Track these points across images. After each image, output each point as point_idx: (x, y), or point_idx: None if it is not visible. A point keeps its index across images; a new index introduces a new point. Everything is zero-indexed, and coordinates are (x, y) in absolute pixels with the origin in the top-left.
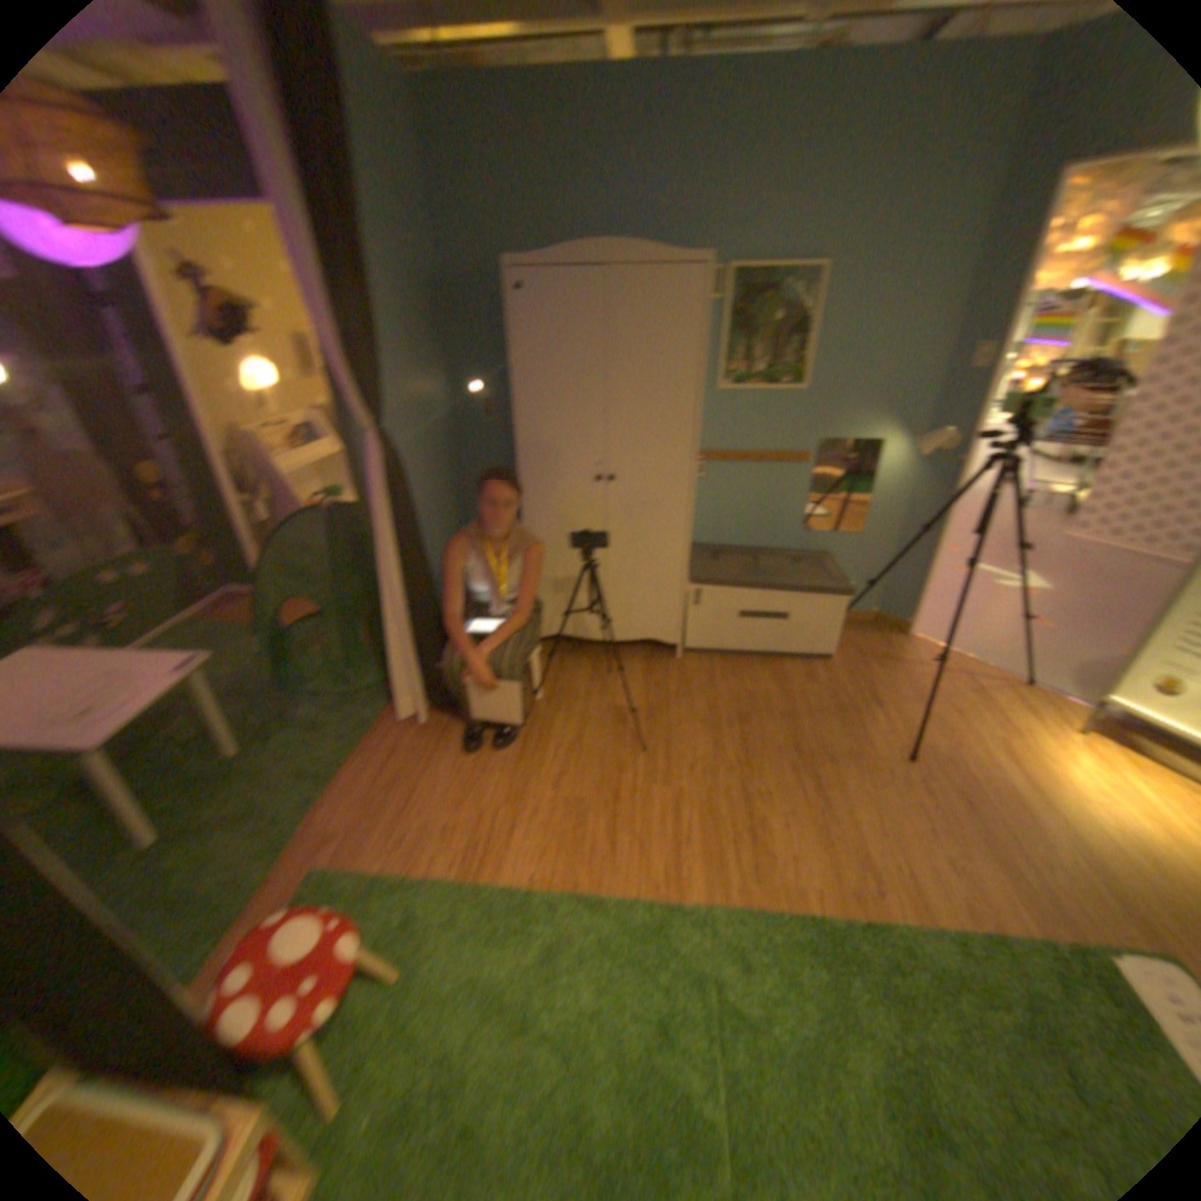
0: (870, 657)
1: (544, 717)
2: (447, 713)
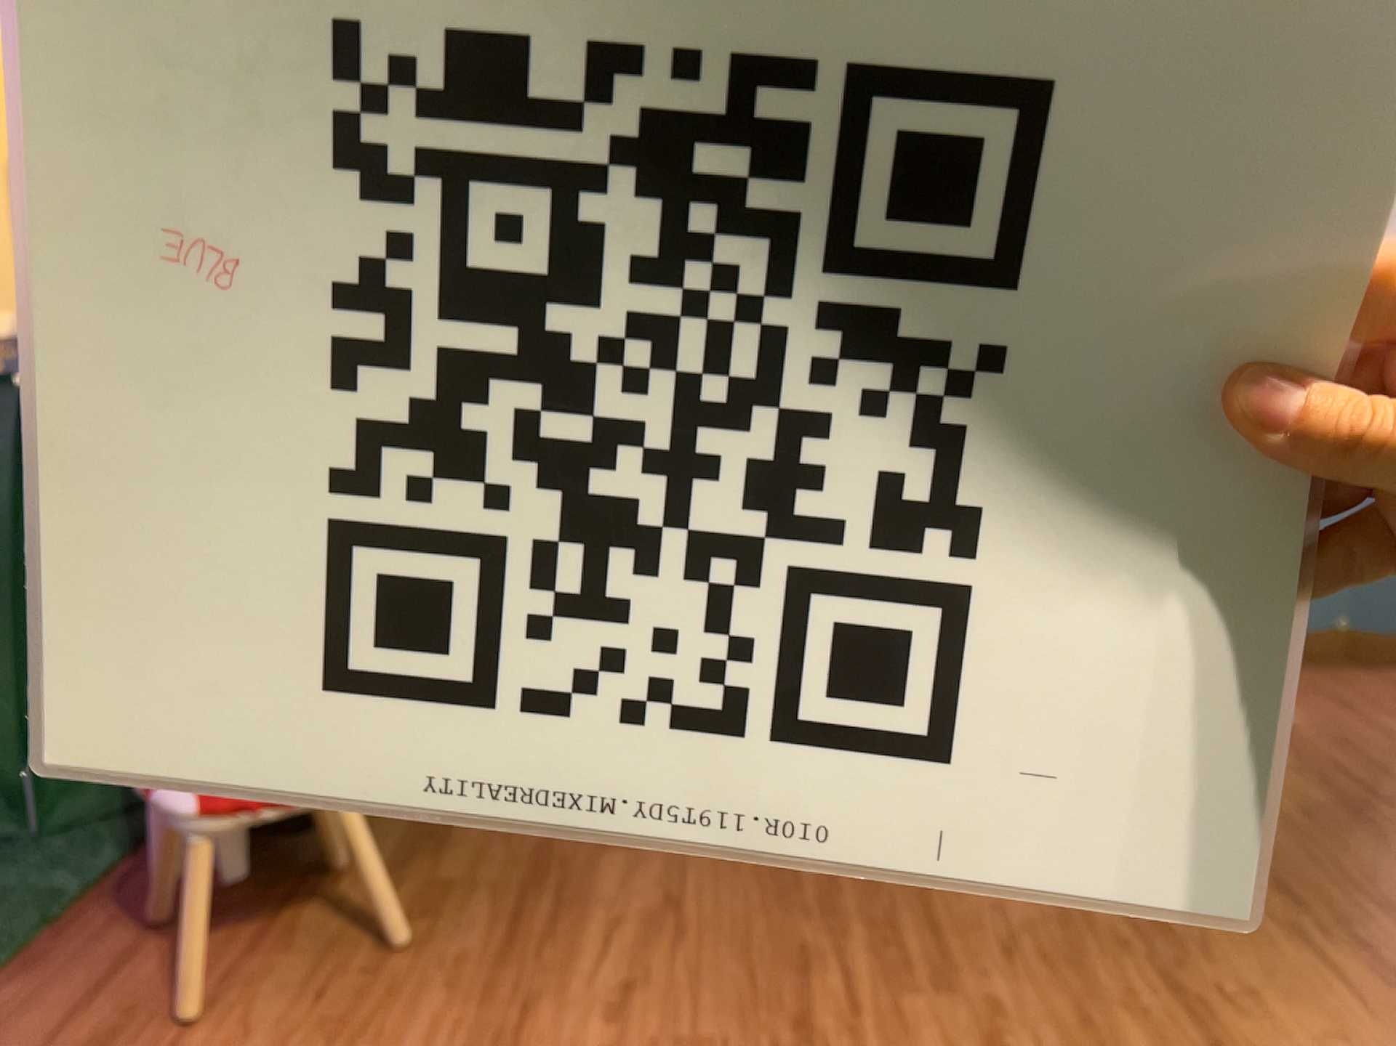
0: (1379, 711)
1: (563, 865)
2: (286, 869)
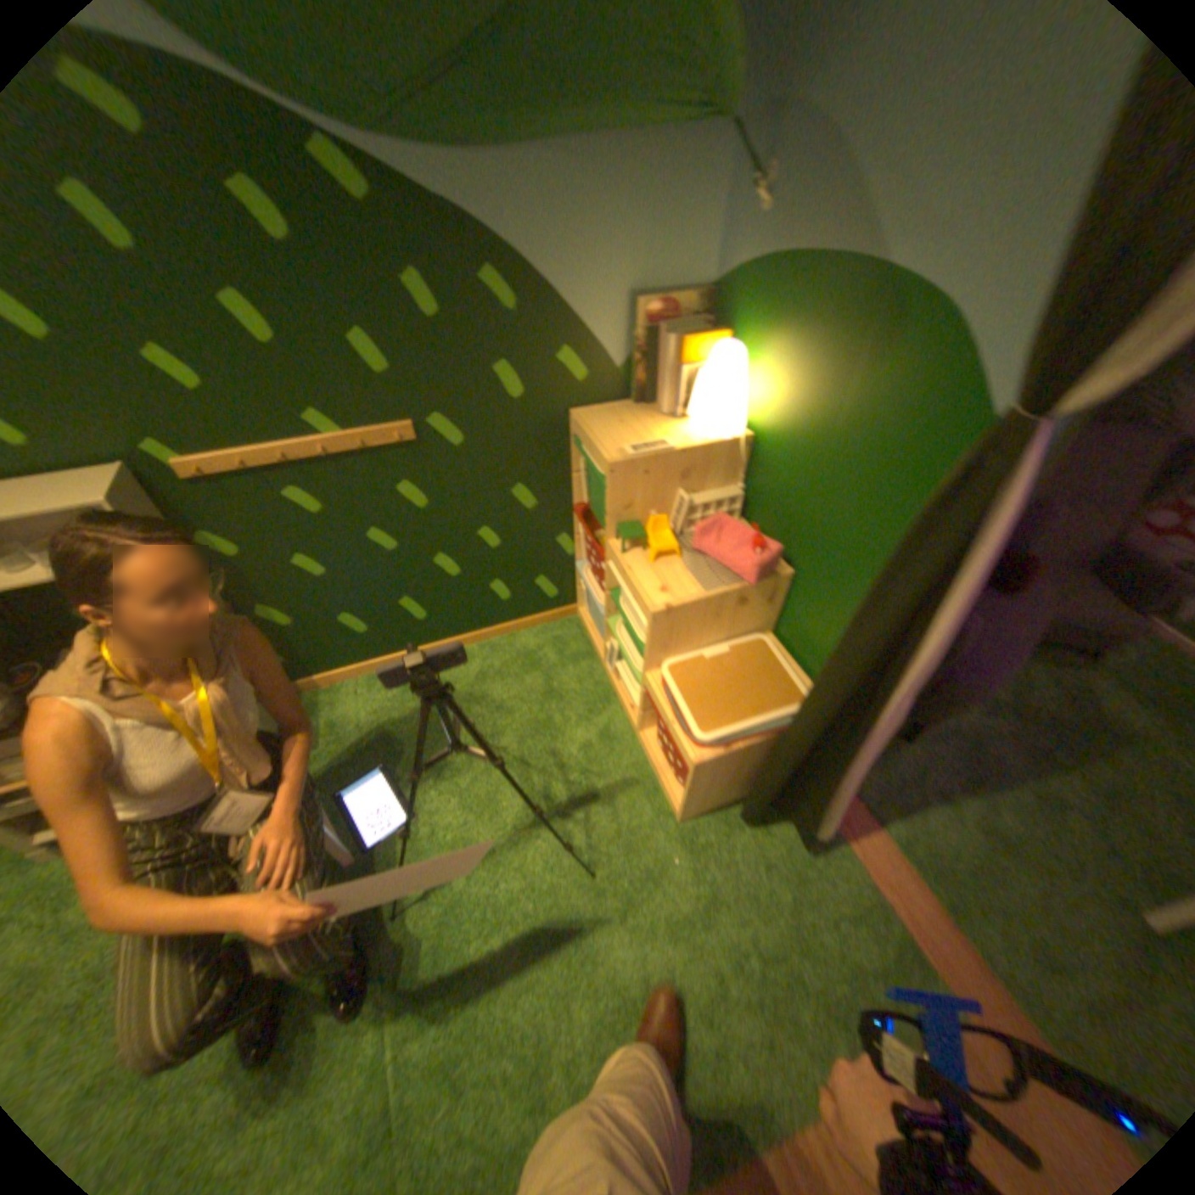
0: None
1: None
2: None
